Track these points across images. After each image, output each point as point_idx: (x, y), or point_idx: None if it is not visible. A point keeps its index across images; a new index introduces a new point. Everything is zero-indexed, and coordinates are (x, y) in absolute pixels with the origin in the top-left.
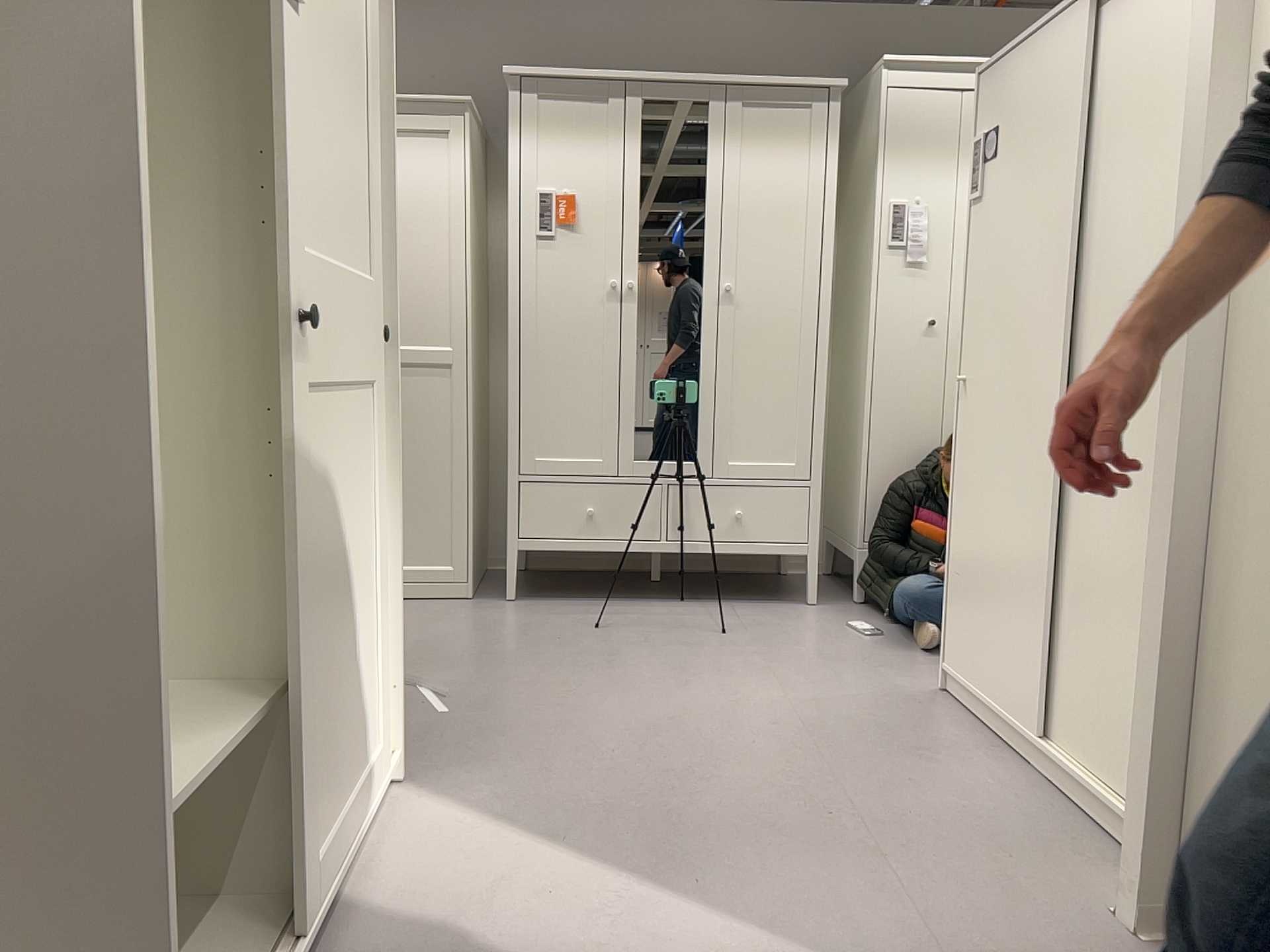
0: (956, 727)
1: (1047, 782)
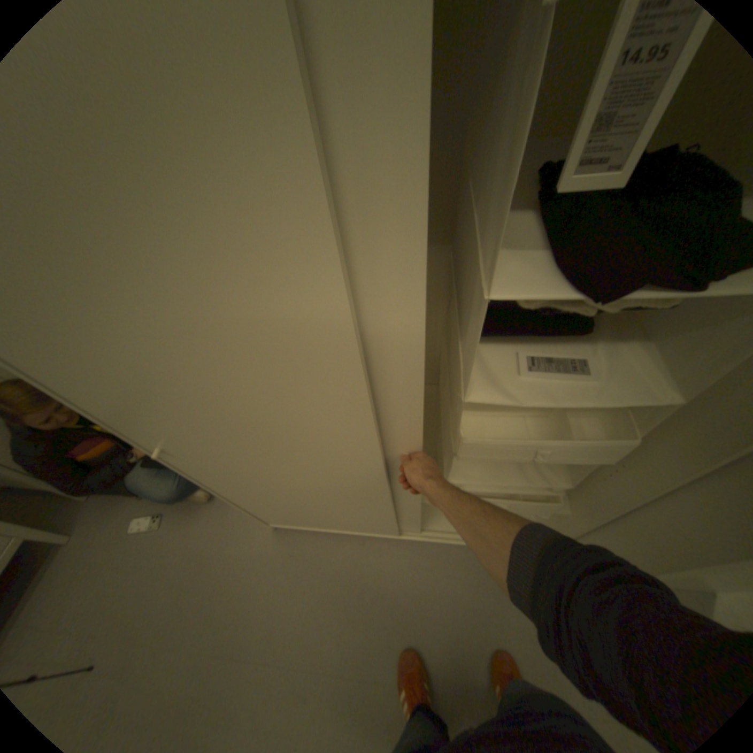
0: (322, 553)
1: (404, 542)
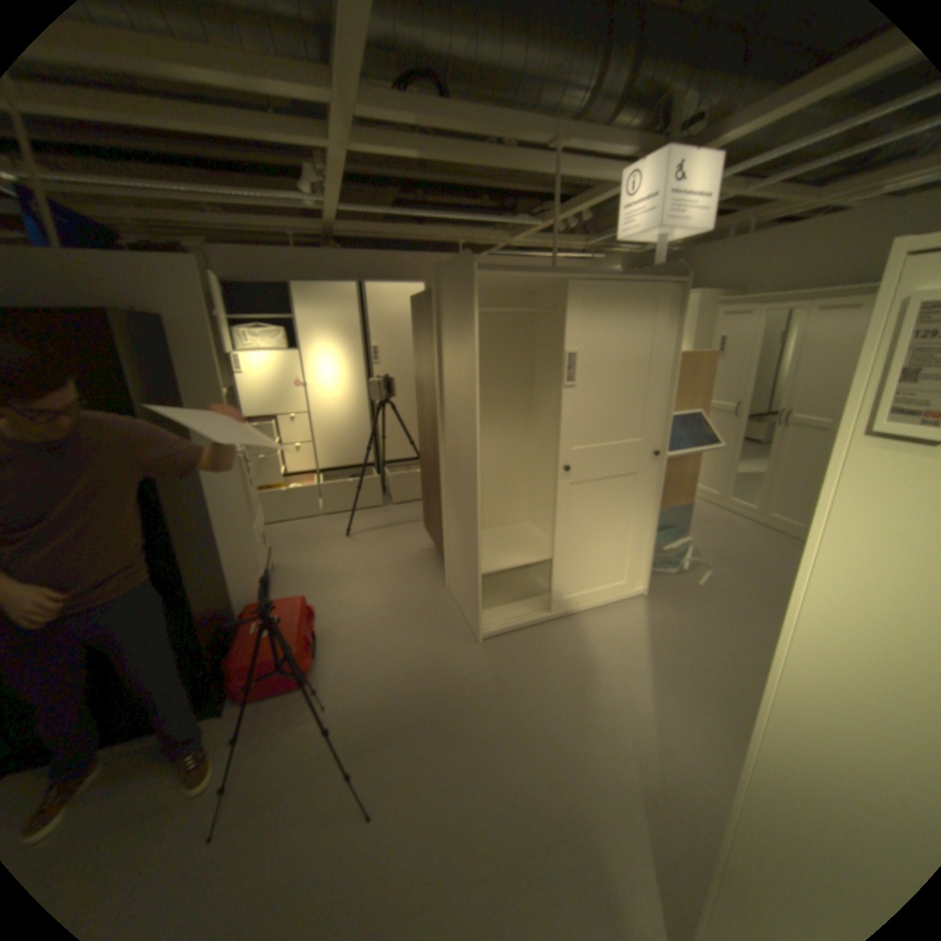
0: None
1: None
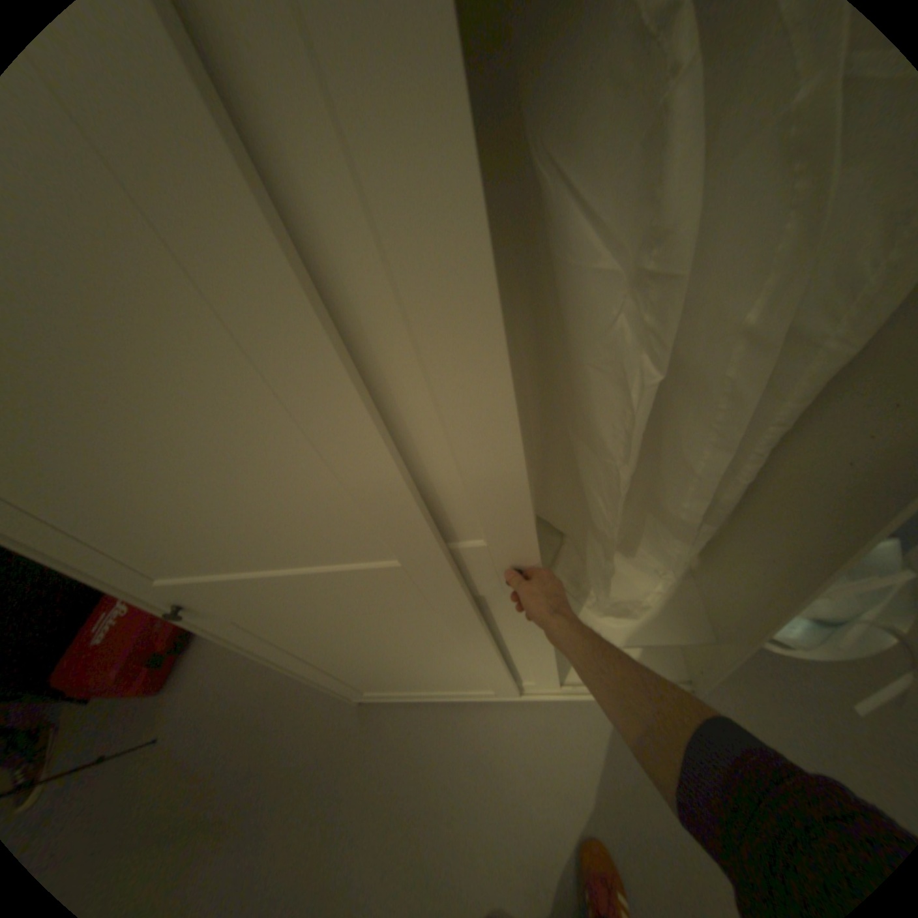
0: None
1: None
